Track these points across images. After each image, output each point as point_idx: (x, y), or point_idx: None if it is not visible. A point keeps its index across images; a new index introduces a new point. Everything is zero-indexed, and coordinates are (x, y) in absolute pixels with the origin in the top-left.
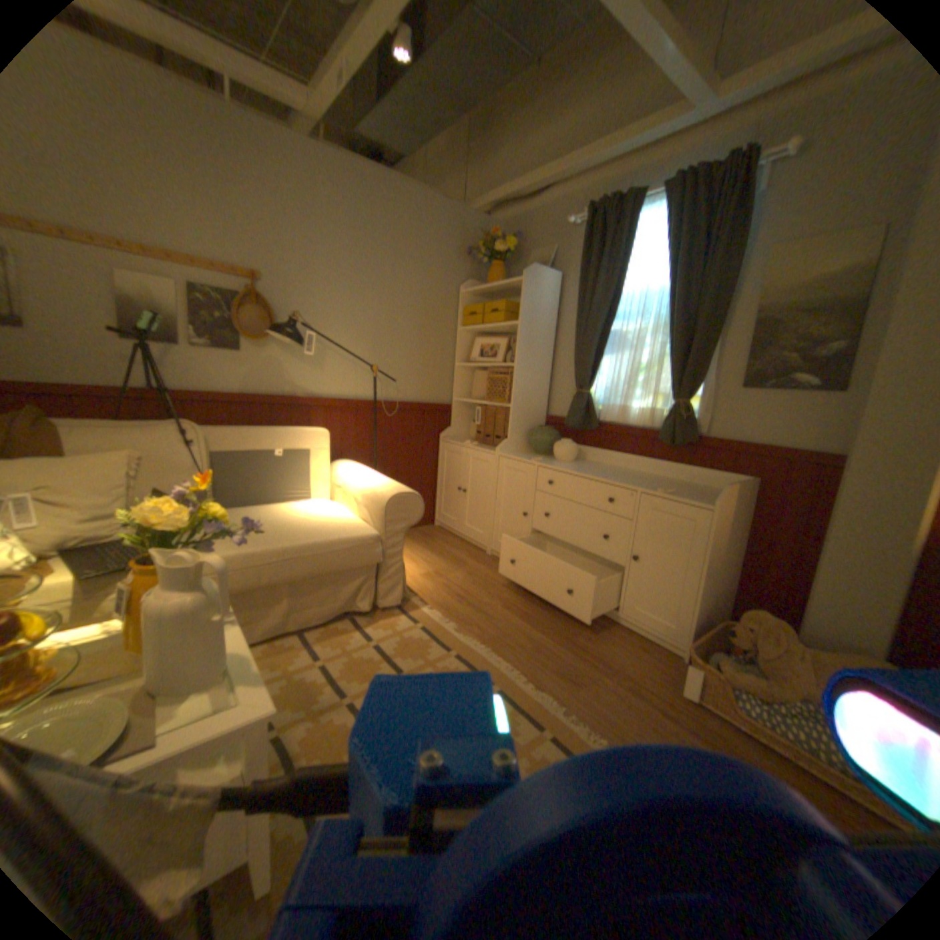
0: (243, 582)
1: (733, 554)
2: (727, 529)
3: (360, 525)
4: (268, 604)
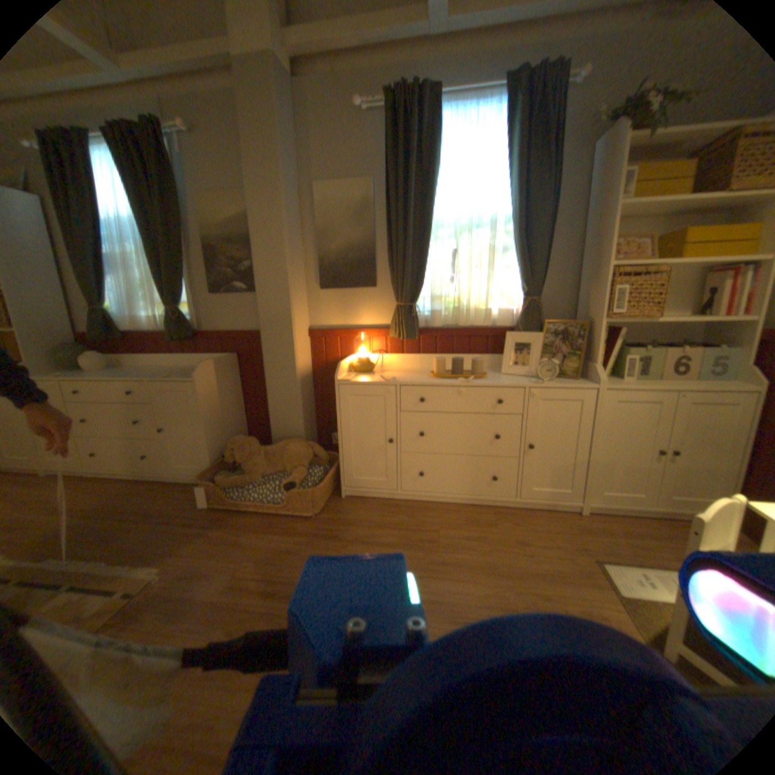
0: None
1: (231, 406)
2: (214, 391)
3: None
4: None
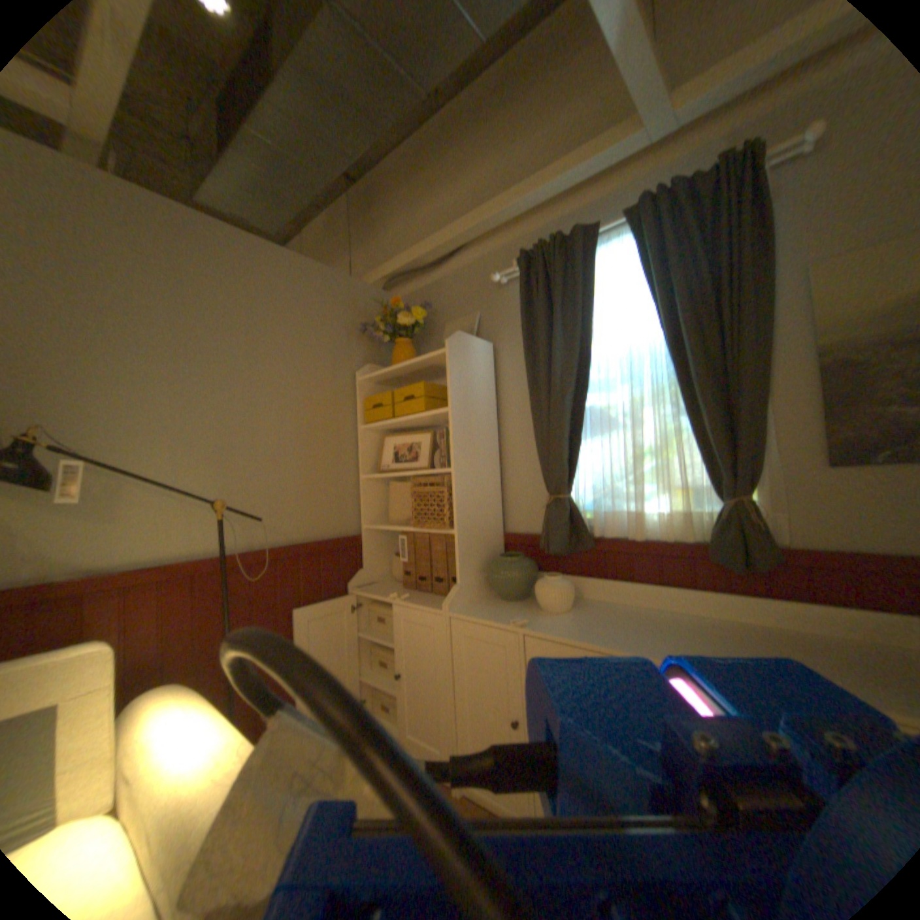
0: None
1: None
2: None
3: None
4: None
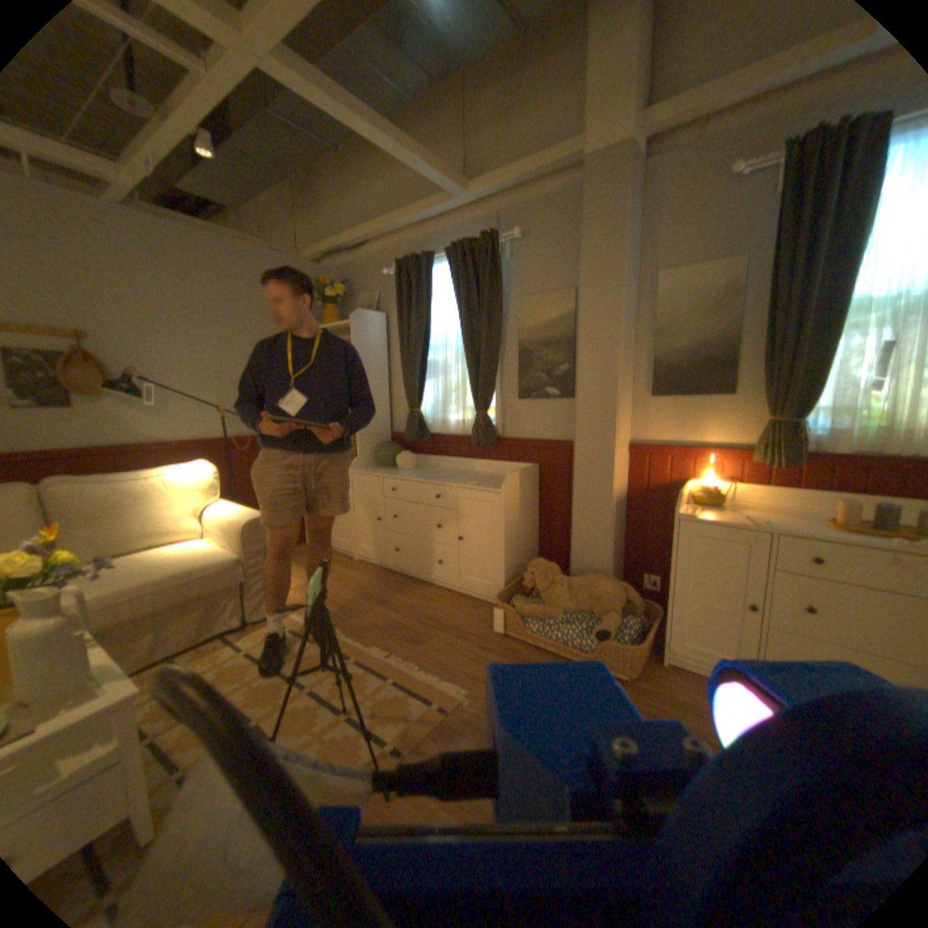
0: (102, 621)
1: (527, 522)
2: (516, 505)
3: (219, 552)
4: (131, 639)
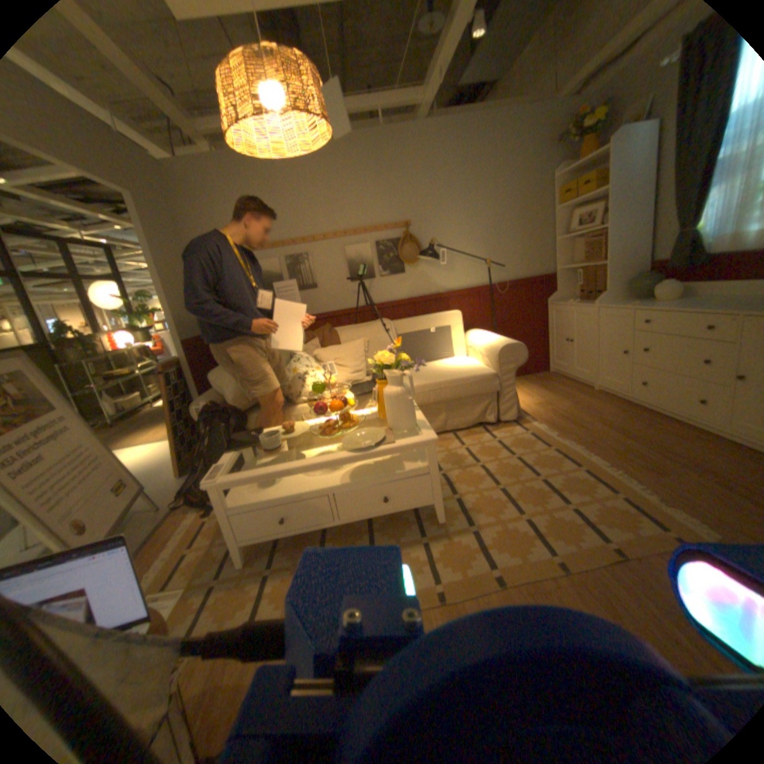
0: (420, 399)
1: None
2: None
3: (483, 367)
4: (434, 413)
